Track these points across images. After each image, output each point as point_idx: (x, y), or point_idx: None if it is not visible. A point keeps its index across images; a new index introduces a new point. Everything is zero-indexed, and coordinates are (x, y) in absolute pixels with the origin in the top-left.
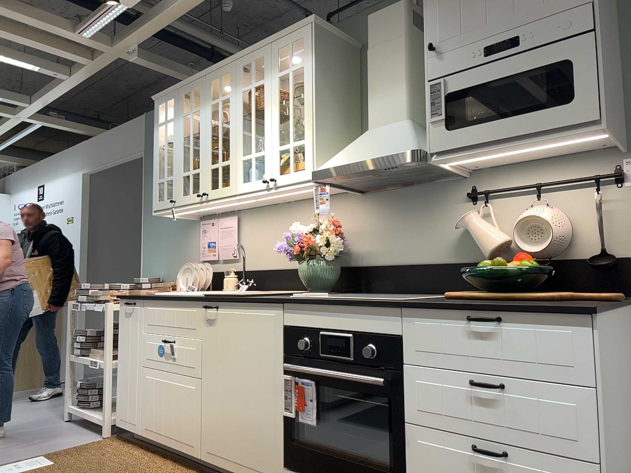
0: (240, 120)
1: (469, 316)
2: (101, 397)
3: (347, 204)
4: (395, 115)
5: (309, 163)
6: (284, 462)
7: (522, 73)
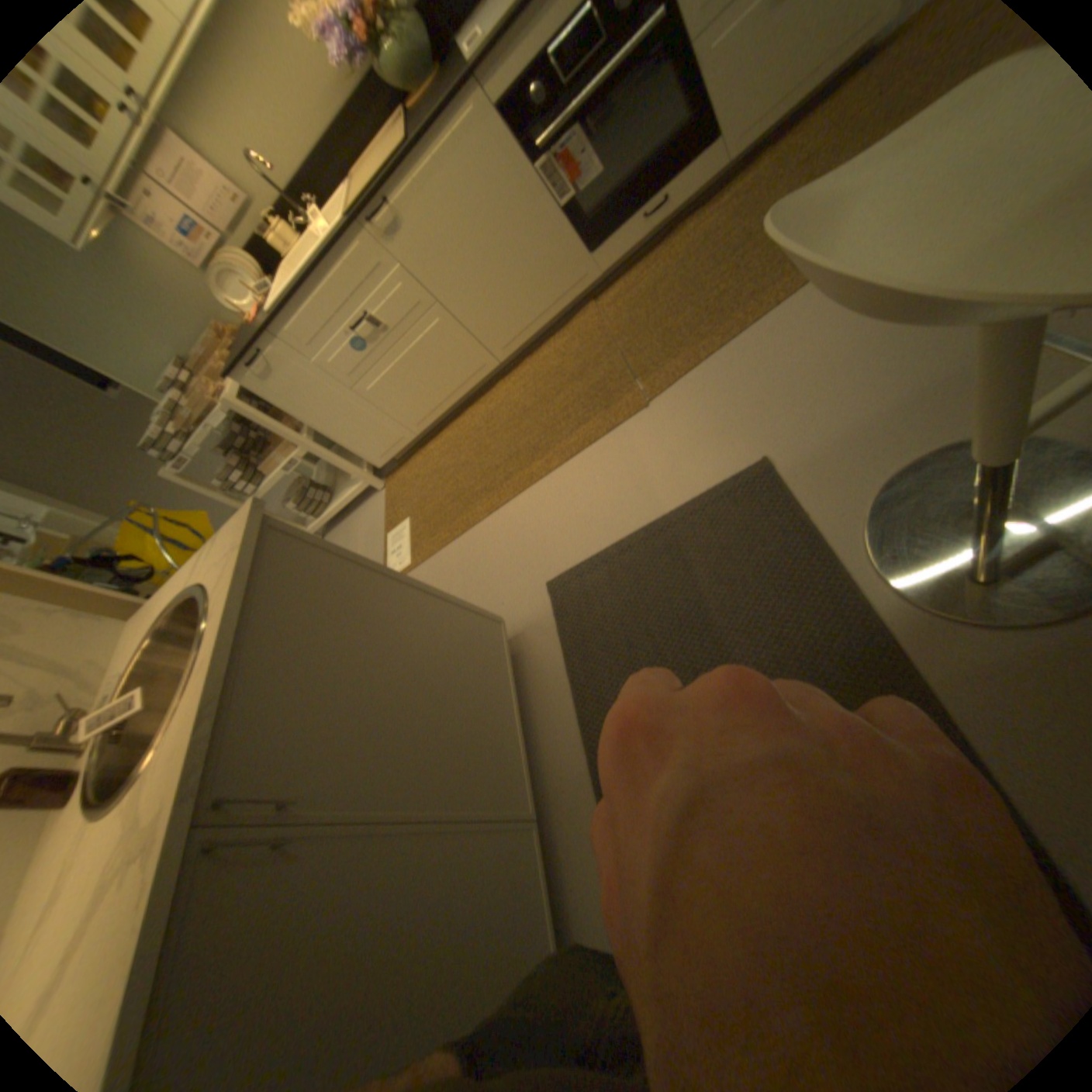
0: None
1: None
2: (322, 490)
3: None
4: None
5: None
6: (588, 246)
7: None
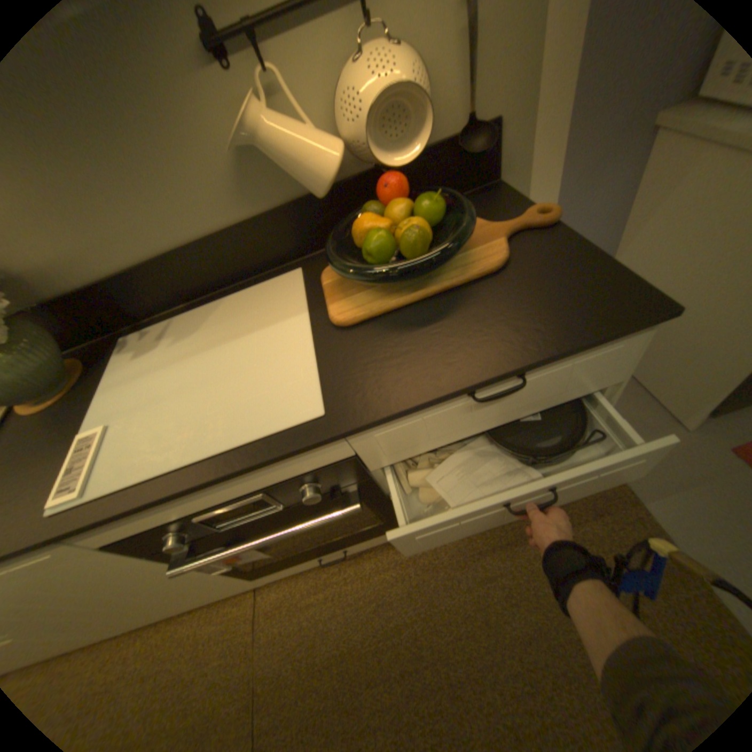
0: None
1: (469, 392)
2: None
3: None
4: None
5: None
6: (246, 578)
7: None
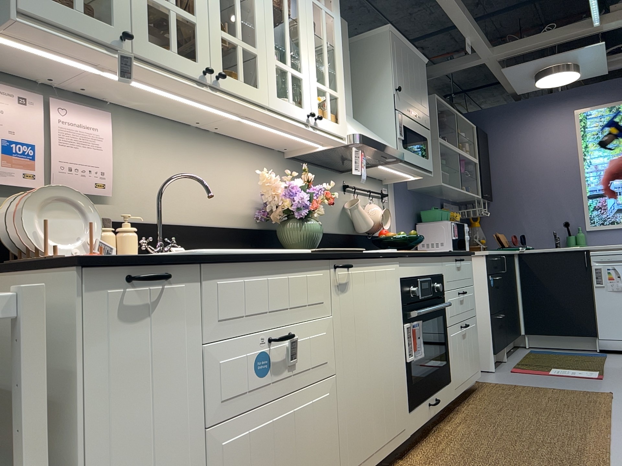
0: (271, 6)
1: (456, 259)
2: None
3: (274, 163)
4: (349, 110)
5: (344, 122)
6: (408, 406)
7: (419, 134)
